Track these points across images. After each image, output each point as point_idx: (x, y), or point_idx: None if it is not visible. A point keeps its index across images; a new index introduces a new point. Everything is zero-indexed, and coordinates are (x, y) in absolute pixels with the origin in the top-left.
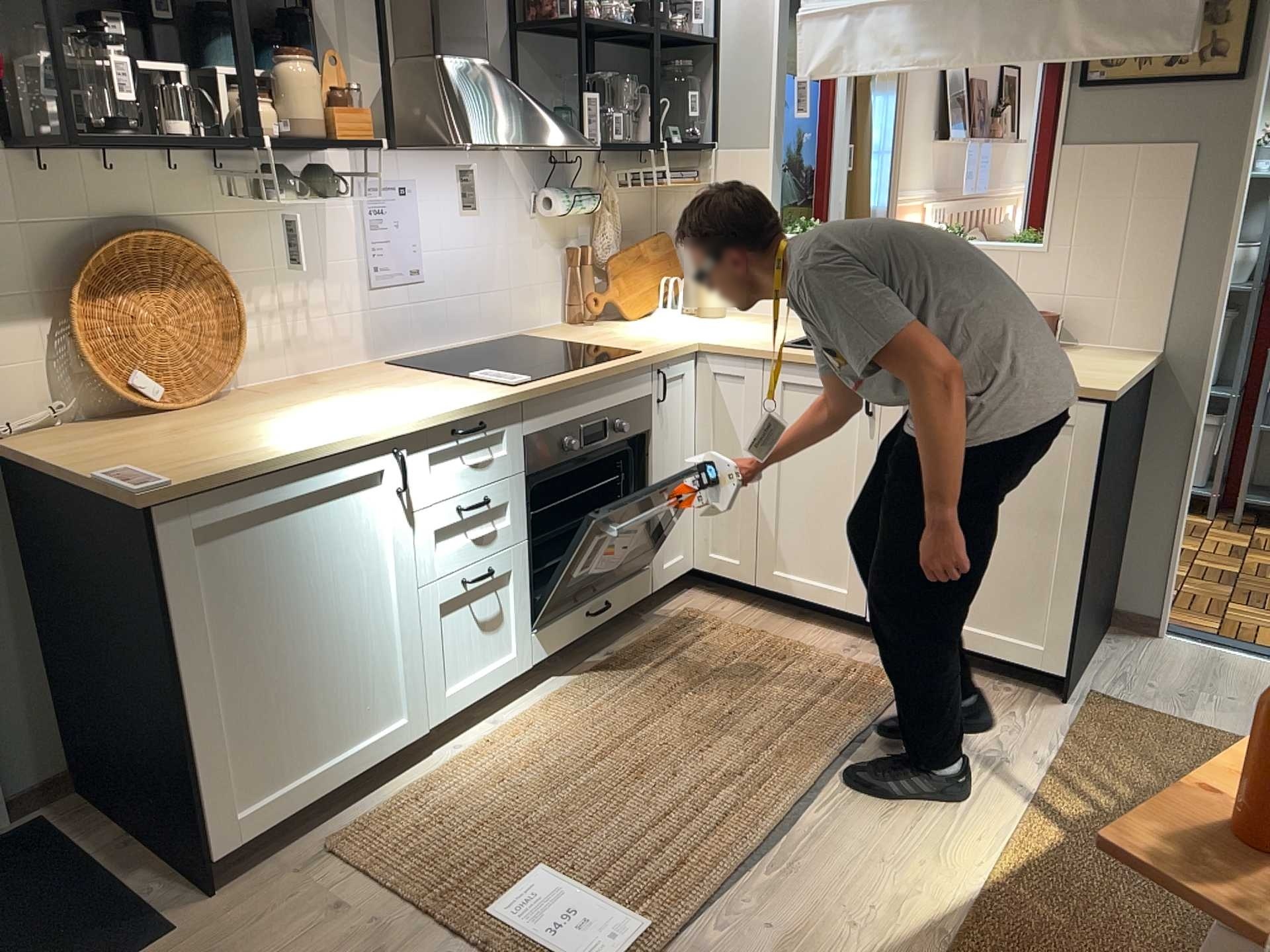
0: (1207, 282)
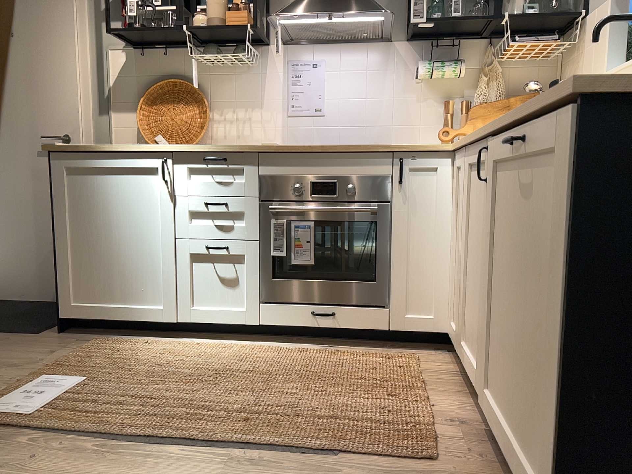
0: None
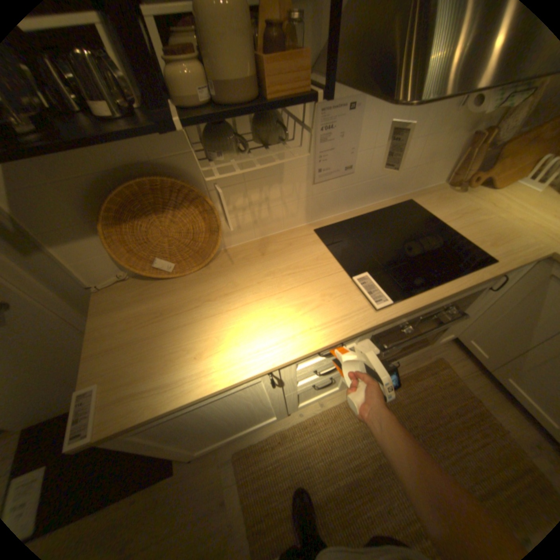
0: None
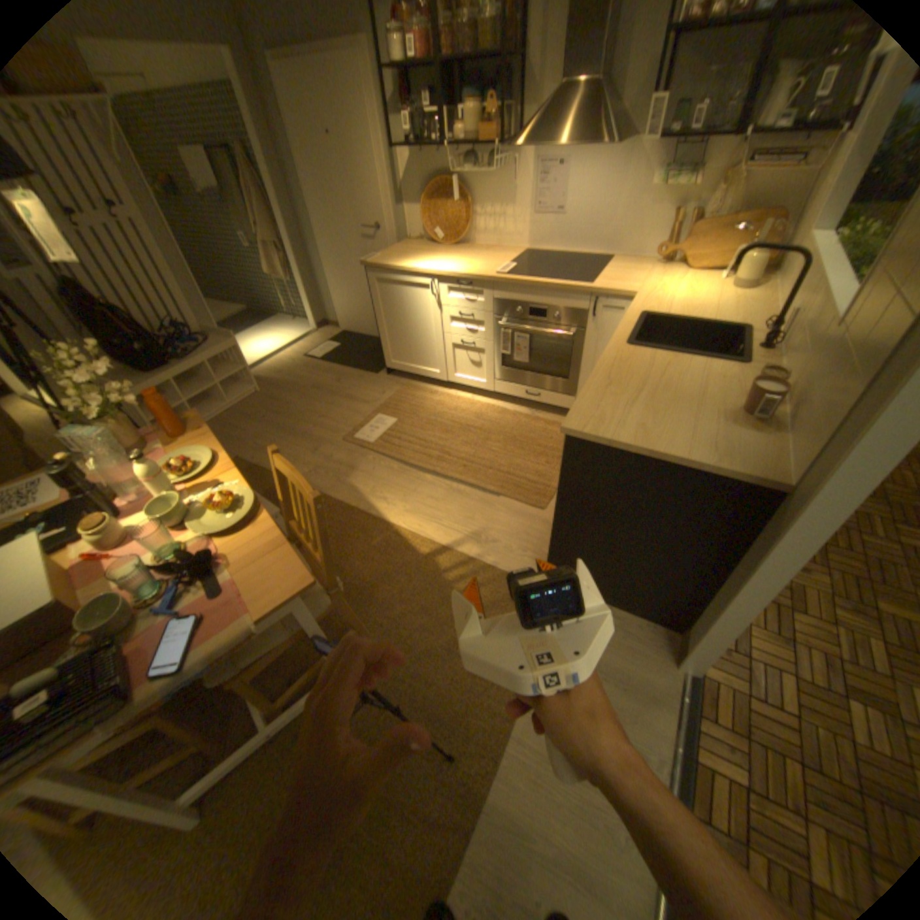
0: (849, 446)
